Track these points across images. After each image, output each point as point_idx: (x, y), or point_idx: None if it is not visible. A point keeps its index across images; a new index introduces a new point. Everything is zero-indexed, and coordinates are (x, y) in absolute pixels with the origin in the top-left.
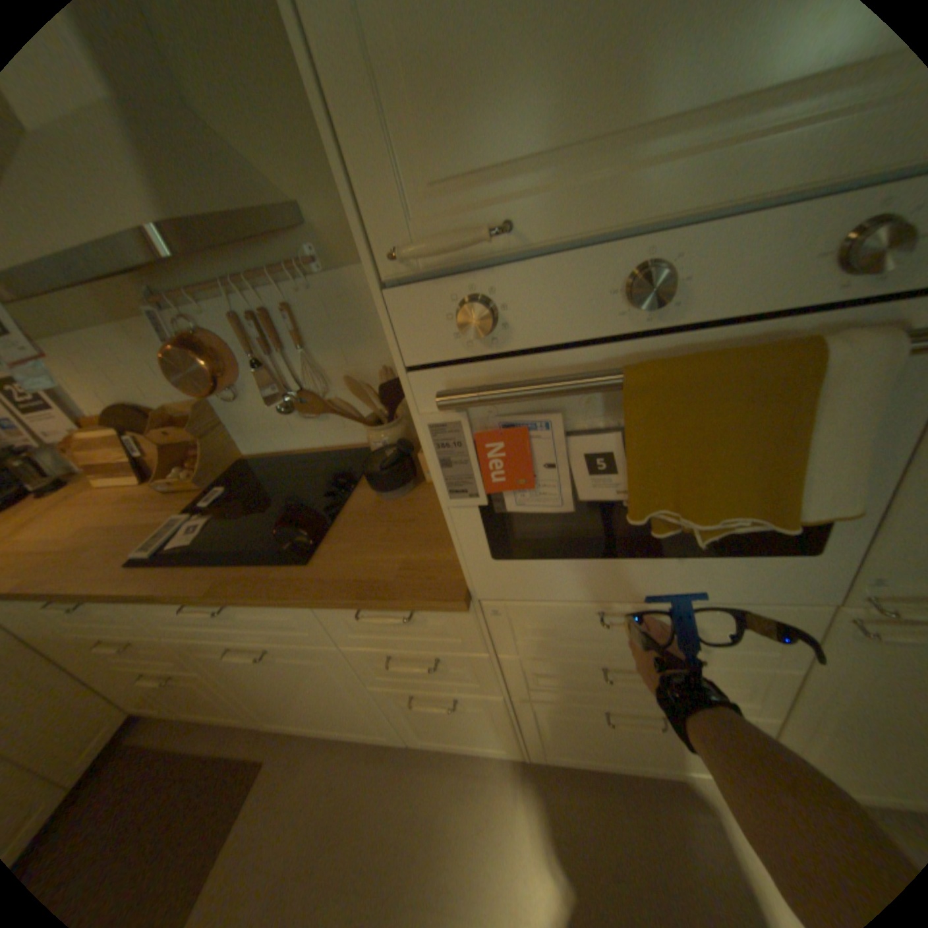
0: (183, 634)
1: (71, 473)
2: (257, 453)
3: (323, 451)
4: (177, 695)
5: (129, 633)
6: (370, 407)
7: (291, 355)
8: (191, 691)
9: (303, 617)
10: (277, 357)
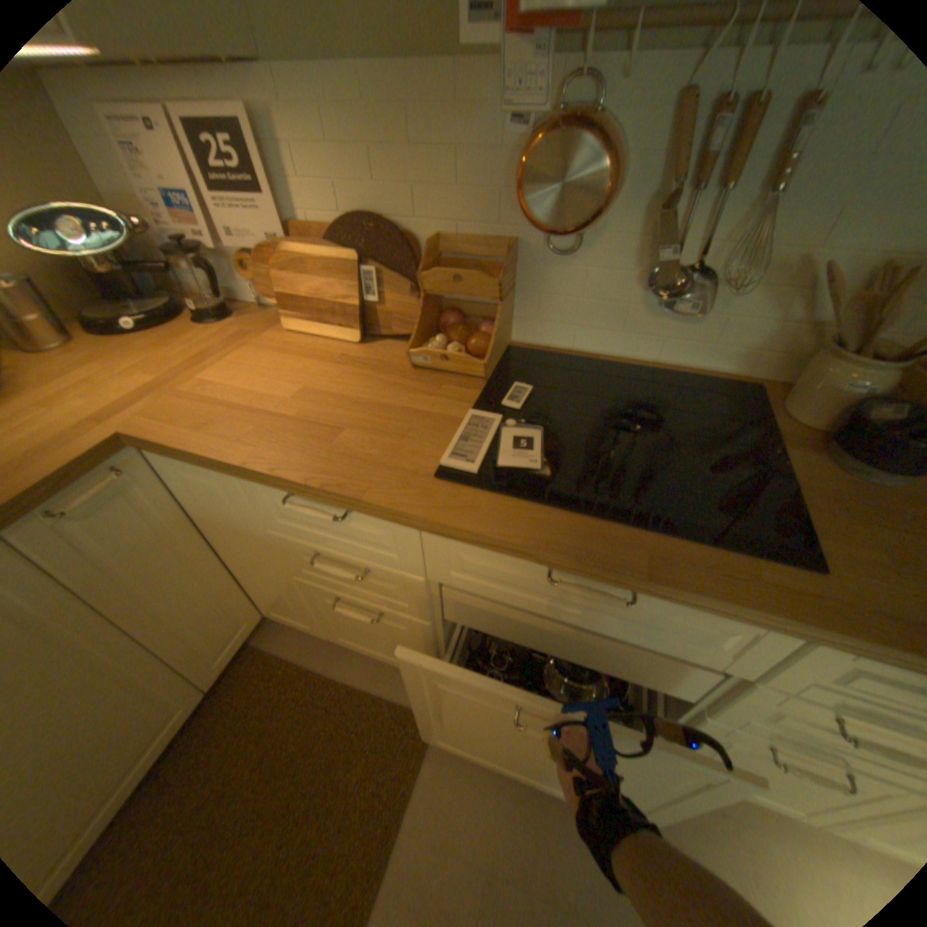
0: (483, 590)
1: (229, 298)
2: (537, 342)
3: (649, 365)
4: (363, 627)
5: (383, 561)
6: (793, 321)
7: (737, 198)
8: (394, 631)
9: (778, 646)
10: (707, 196)
